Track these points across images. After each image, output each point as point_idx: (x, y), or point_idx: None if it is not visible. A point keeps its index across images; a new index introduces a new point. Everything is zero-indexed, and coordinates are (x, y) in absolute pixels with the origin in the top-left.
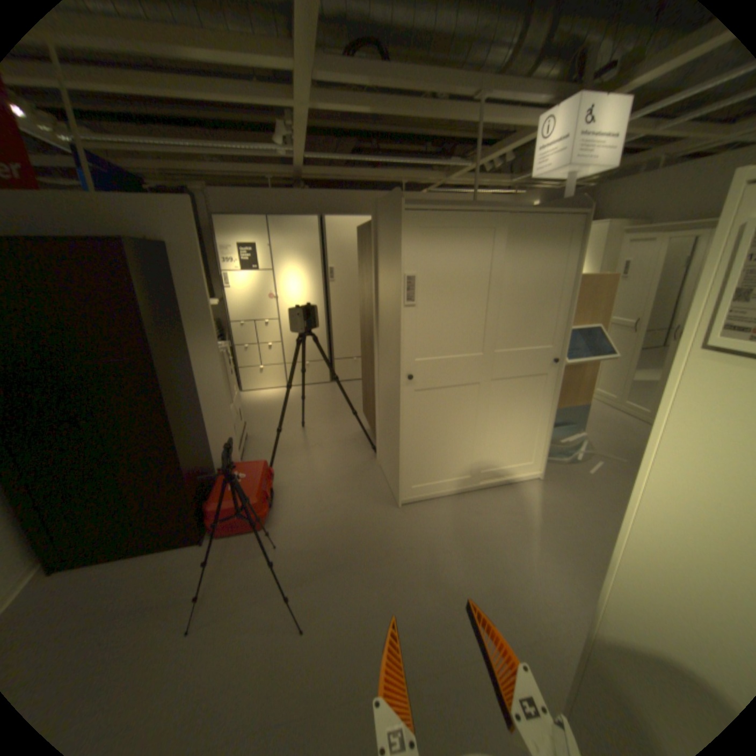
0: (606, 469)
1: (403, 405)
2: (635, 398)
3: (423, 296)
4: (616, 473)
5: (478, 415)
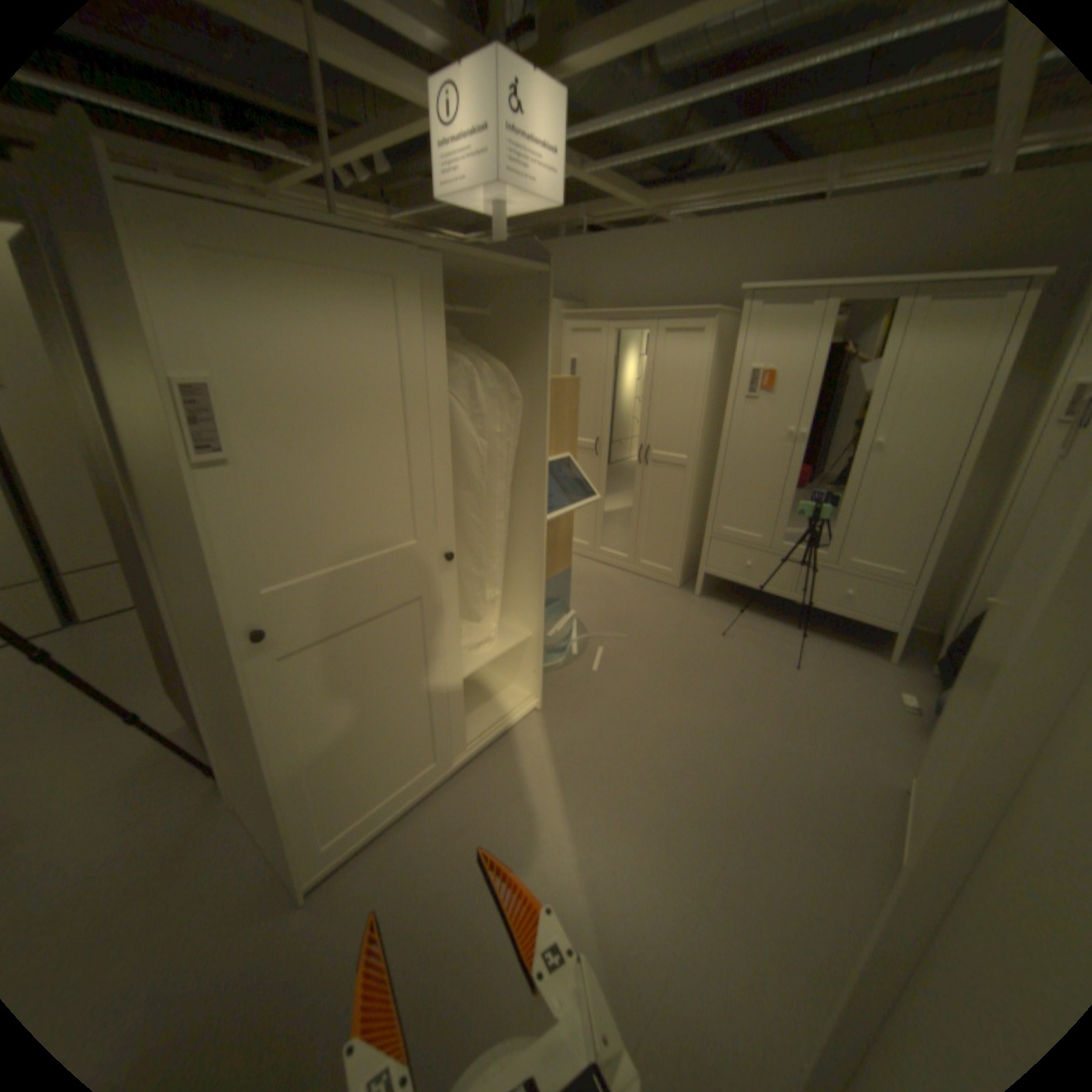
0: (608, 656)
1: (254, 700)
2: (603, 538)
3: (247, 434)
4: (620, 659)
5: (428, 655)
